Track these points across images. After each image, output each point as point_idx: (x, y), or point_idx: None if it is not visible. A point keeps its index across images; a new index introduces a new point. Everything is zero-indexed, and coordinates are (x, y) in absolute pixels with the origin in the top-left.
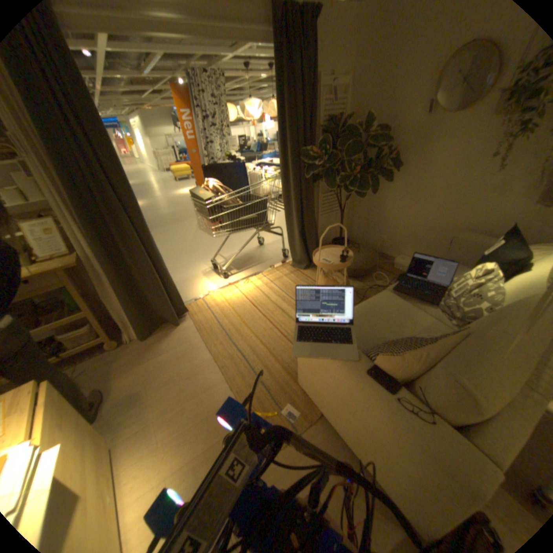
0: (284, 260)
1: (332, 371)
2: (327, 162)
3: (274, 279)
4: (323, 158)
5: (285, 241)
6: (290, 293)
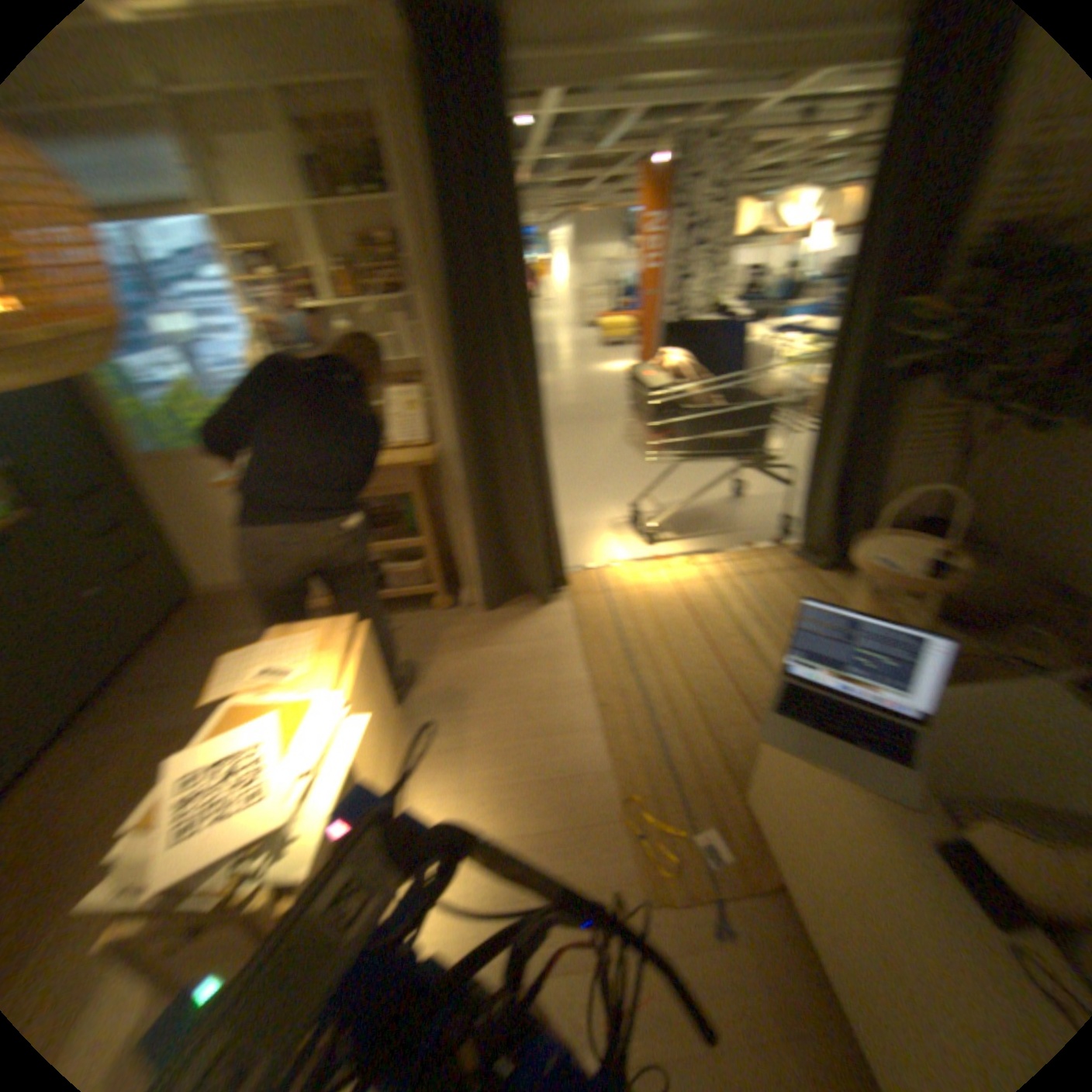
0: (780, 537)
1: (842, 807)
2: (961, 335)
3: (748, 571)
4: (951, 324)
5: (793, 499)
6: (777, 610)
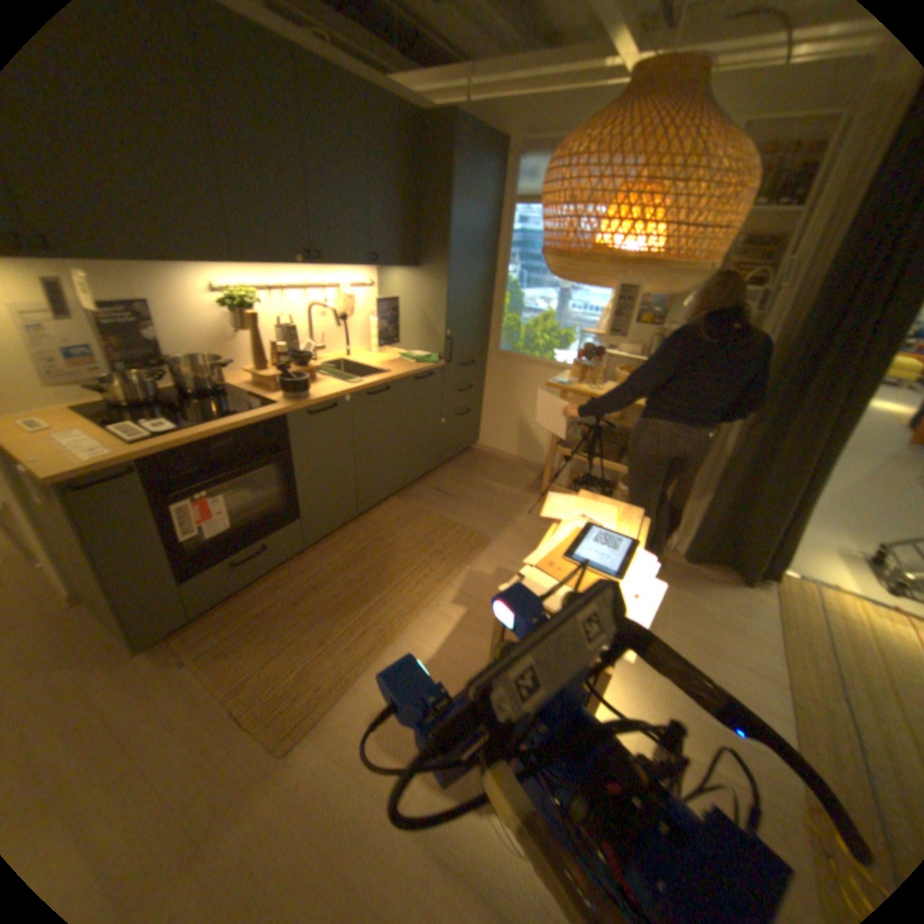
0: None
1: None
2: None
3: None
4: None
5: None
6: None
